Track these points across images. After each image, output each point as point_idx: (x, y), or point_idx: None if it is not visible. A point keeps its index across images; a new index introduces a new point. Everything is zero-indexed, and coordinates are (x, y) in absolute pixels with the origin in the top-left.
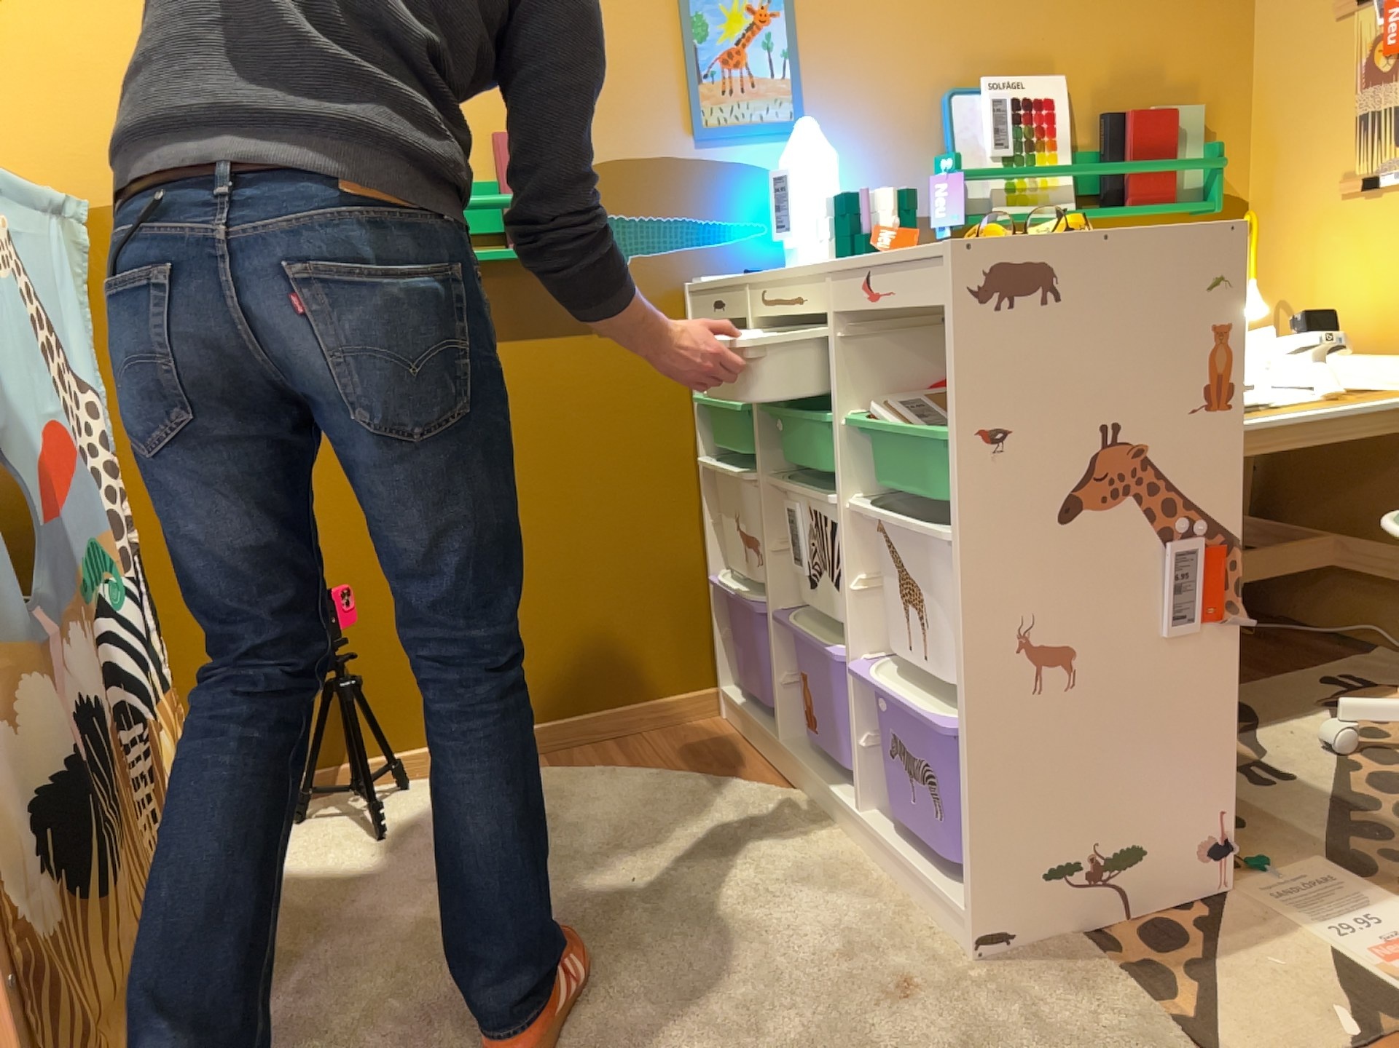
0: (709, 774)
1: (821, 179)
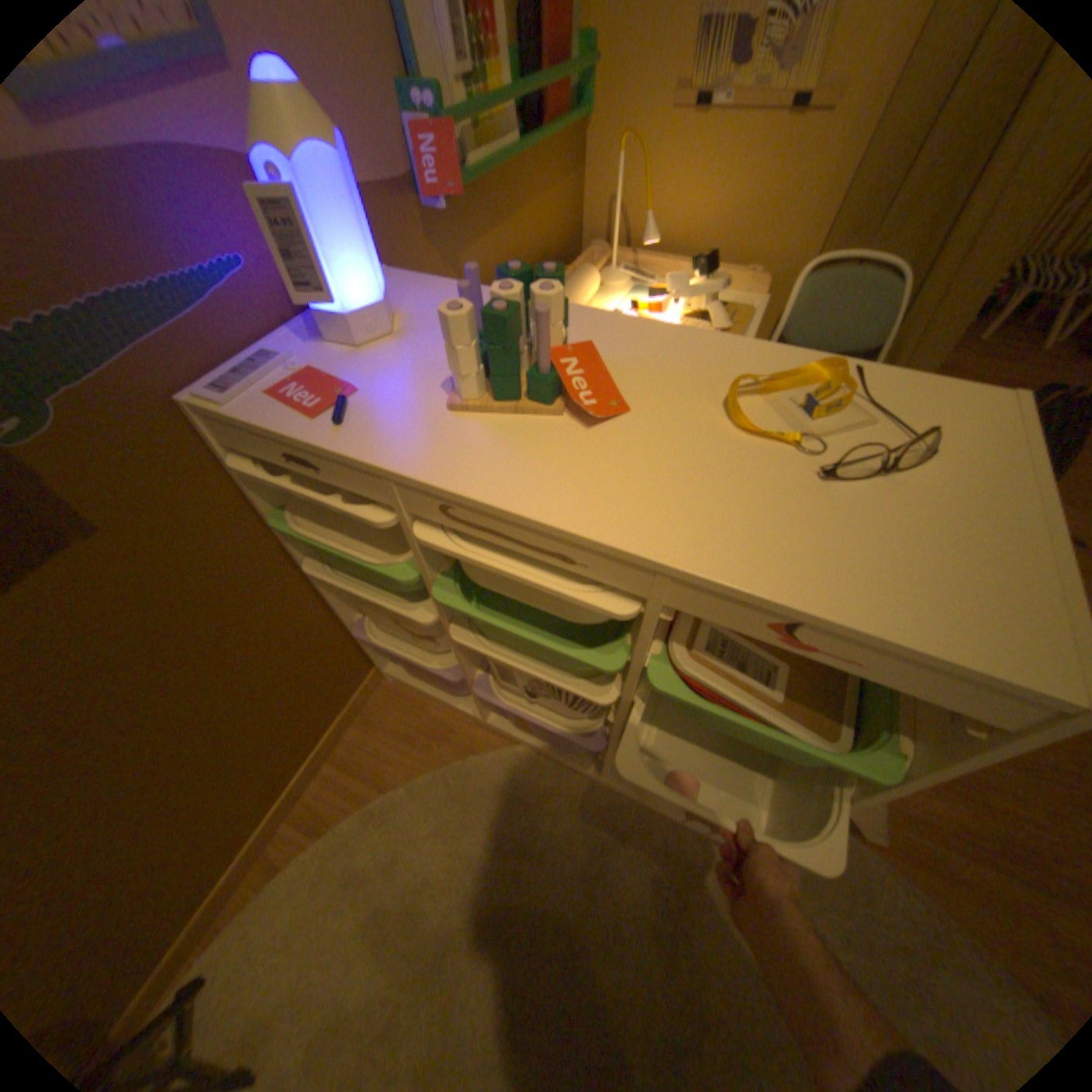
0: (438, 758)
1: (347, 200)
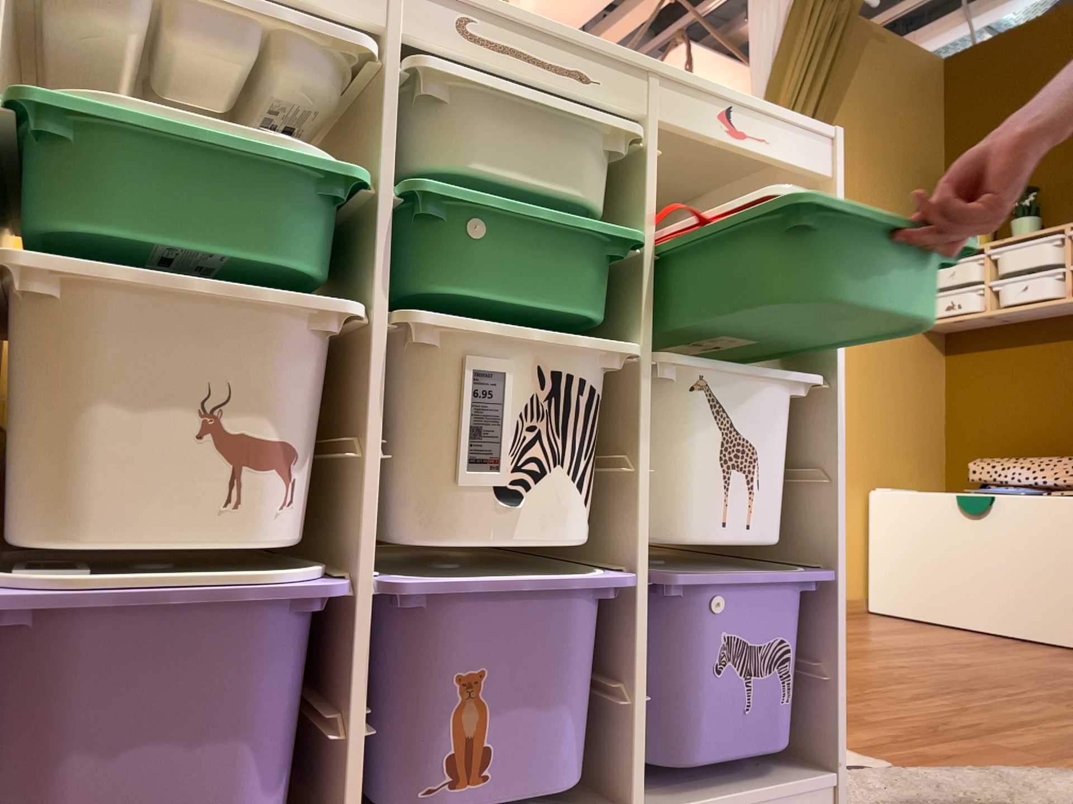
0: None
1: None
